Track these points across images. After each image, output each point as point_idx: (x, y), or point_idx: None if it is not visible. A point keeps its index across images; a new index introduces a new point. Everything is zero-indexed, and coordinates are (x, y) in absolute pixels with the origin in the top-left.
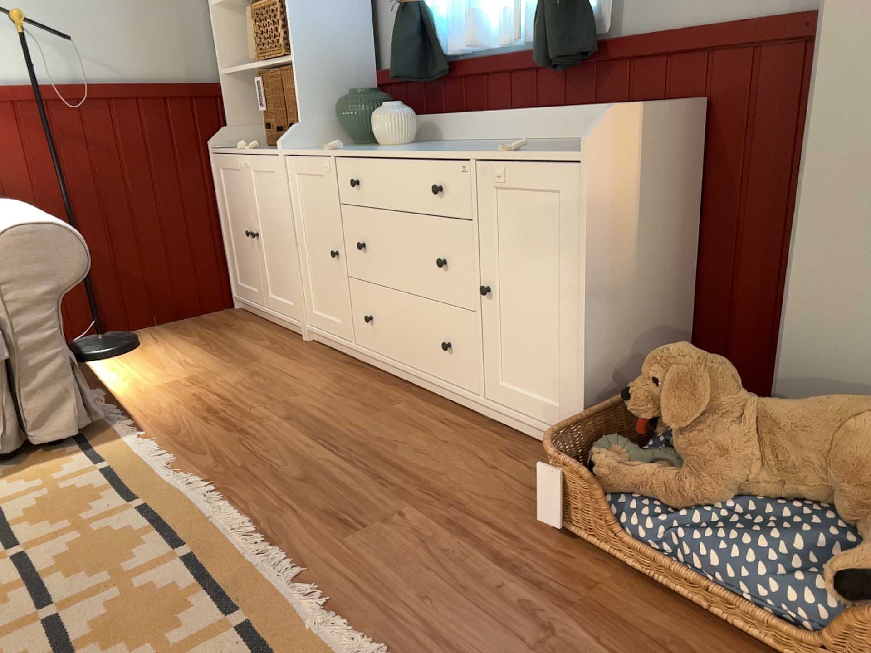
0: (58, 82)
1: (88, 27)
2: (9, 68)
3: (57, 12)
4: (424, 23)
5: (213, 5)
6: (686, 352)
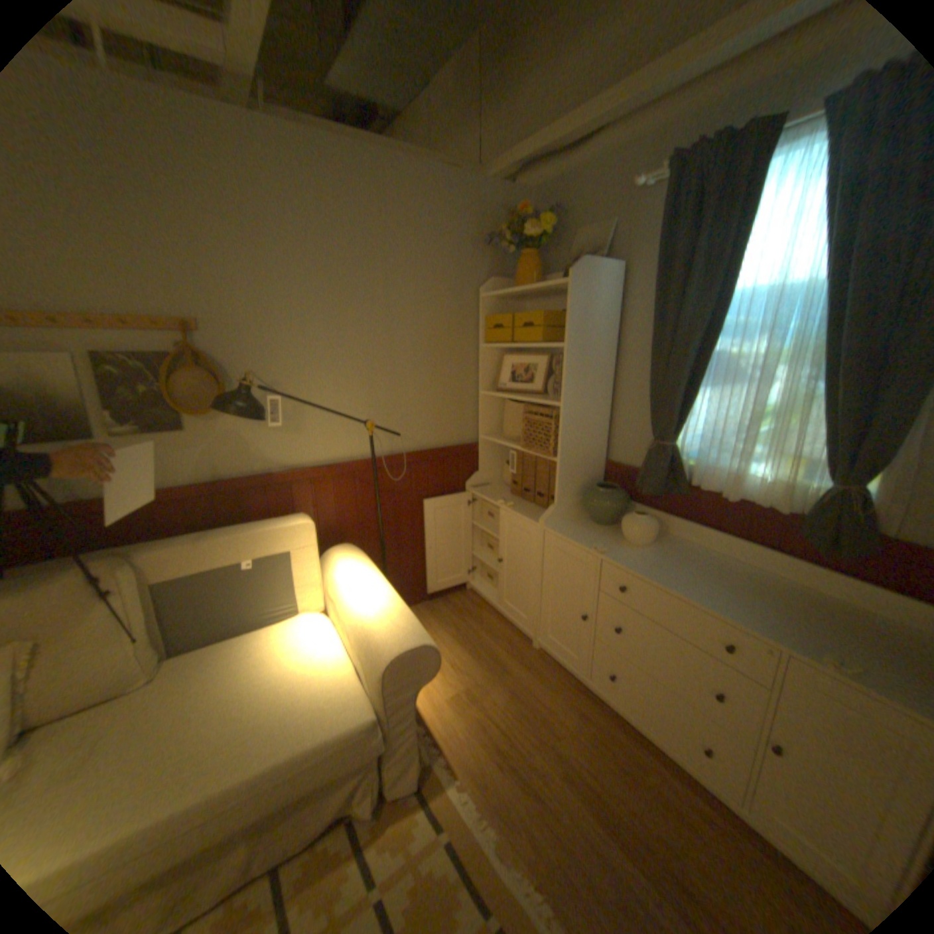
0: (381, 453)
1: (403, 415)
2: (353, 447)
3: (386, 407)
4: (677, 459)
5: (482, 392)
6: None
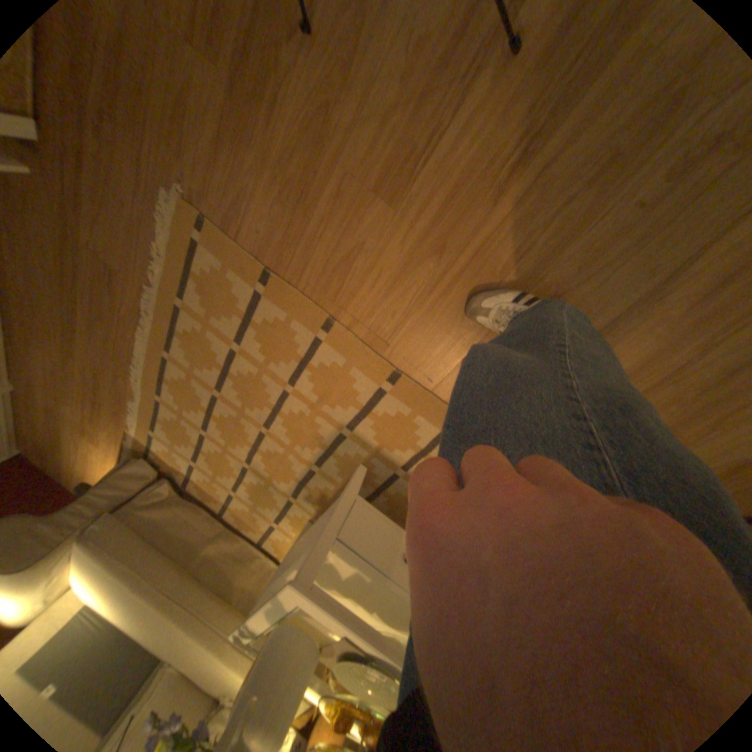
0: None
1: None
2: None
3: None
4: None
5: None
6: None
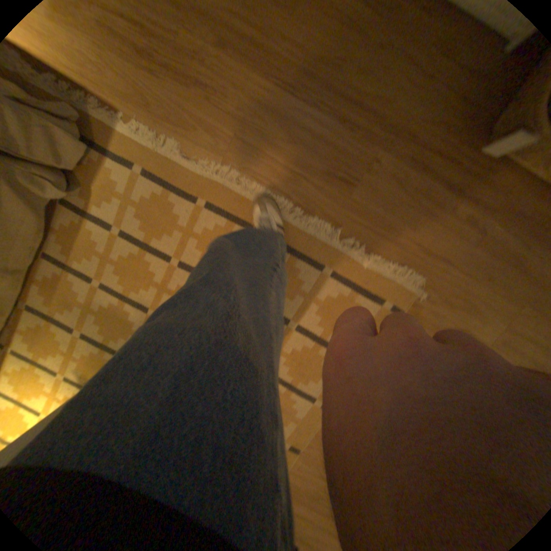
0: None
1: None
2: None
3: None
4: None
5: None
6: None
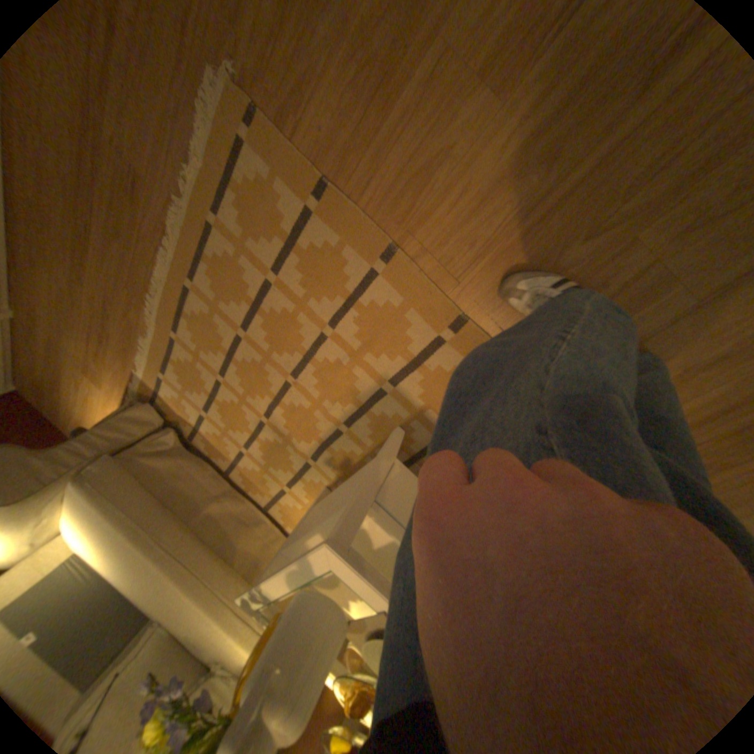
0: None
1: None
2: None
3: None
4: None
5: None
6: None
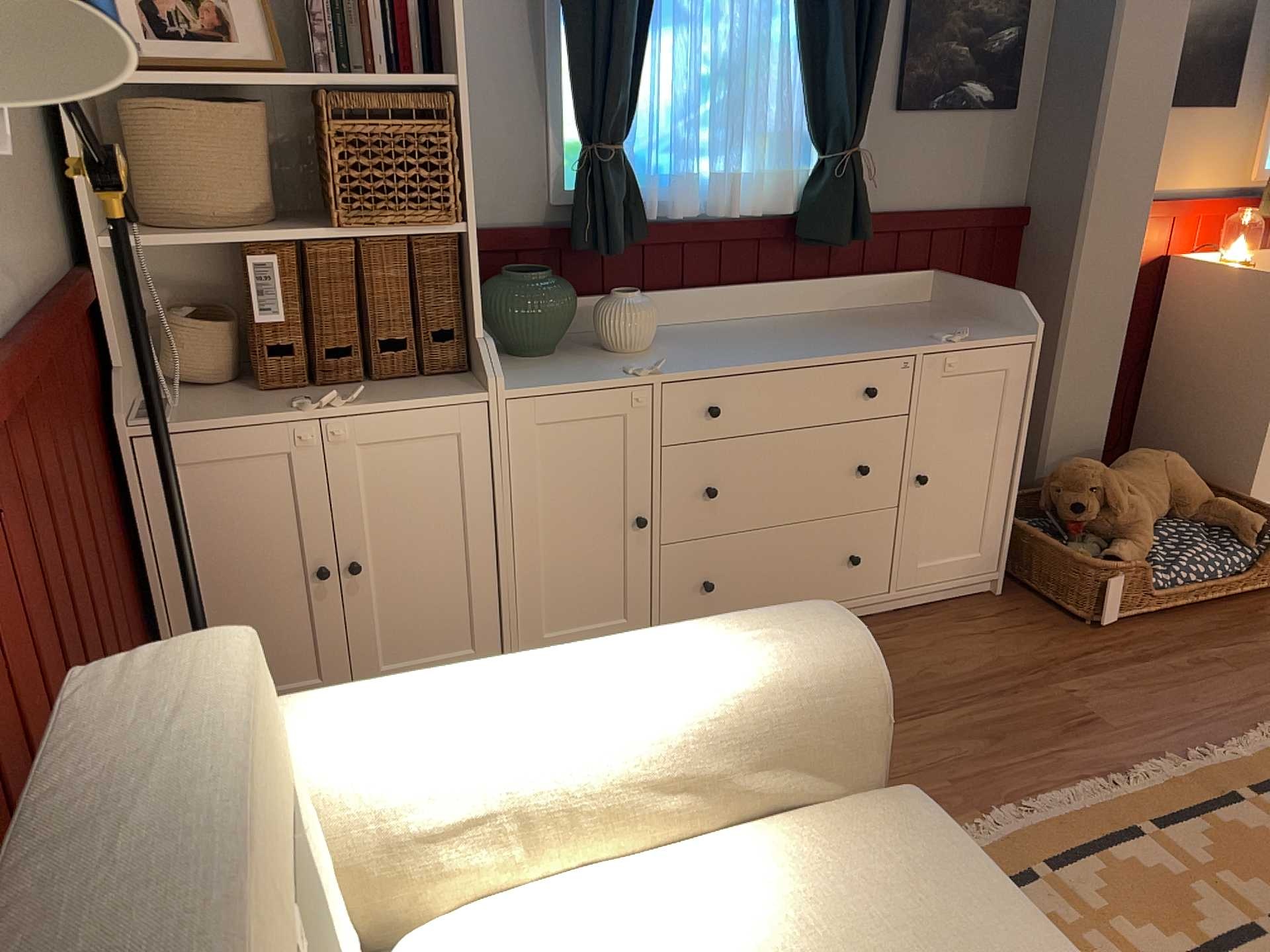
0: None
1: None
2: None
3: None
4: (629, 174)
5: None
6: (1091, 462)
